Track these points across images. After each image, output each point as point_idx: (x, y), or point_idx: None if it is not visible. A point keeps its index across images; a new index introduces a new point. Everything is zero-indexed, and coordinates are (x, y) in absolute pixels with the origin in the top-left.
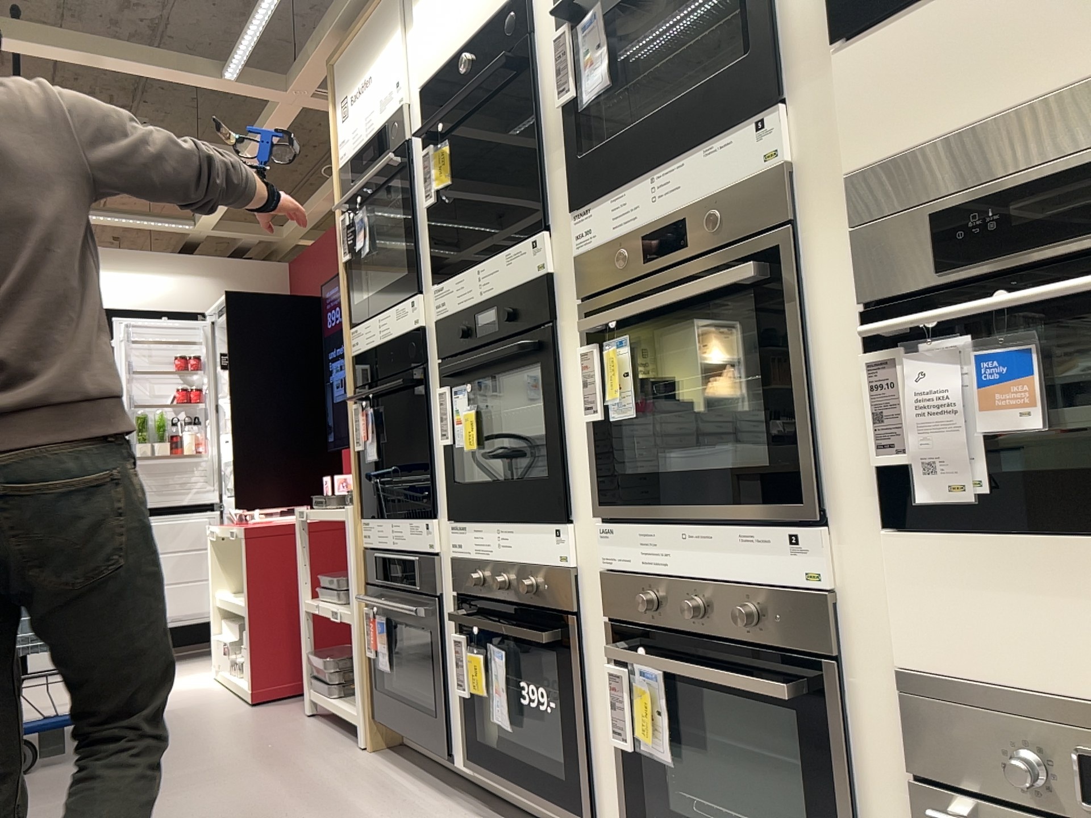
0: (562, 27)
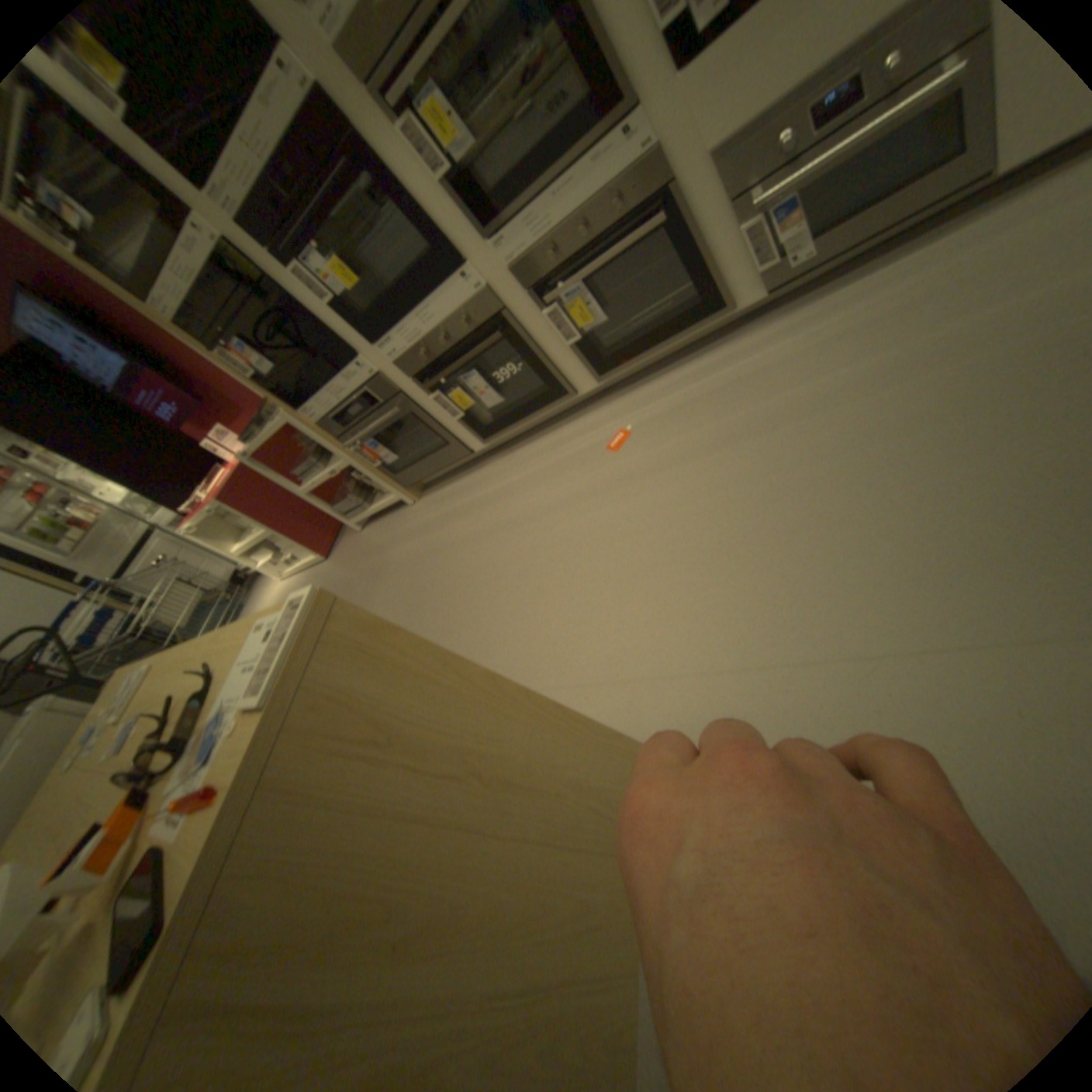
0: None
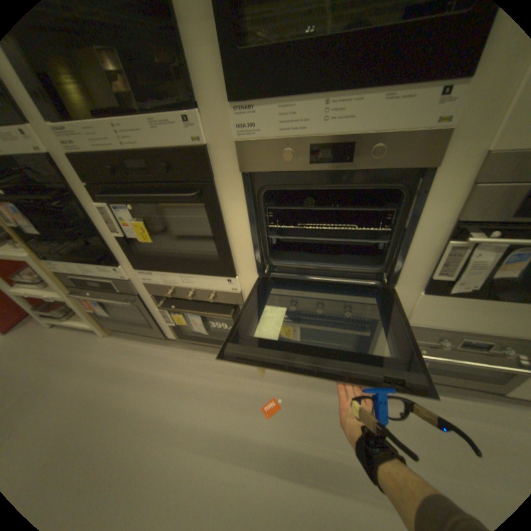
0: None
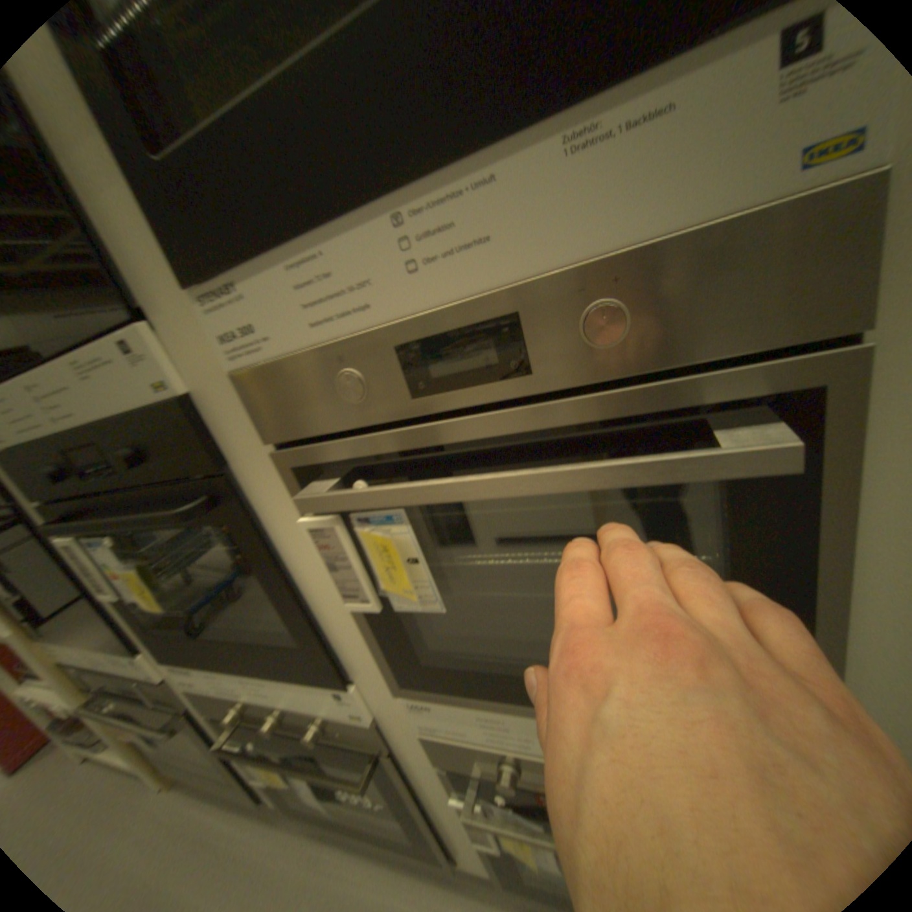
0: None
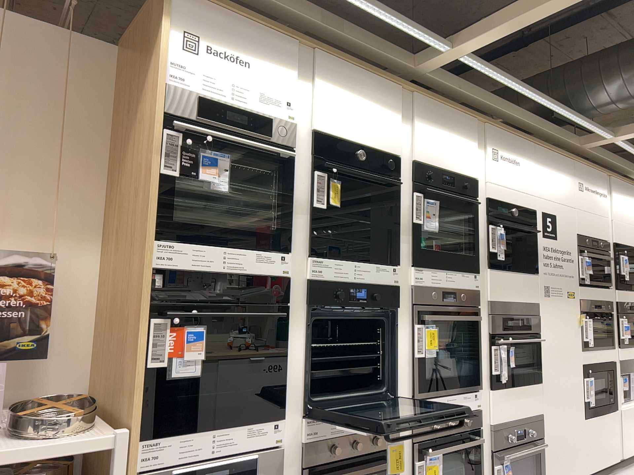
0: (415, 195)
